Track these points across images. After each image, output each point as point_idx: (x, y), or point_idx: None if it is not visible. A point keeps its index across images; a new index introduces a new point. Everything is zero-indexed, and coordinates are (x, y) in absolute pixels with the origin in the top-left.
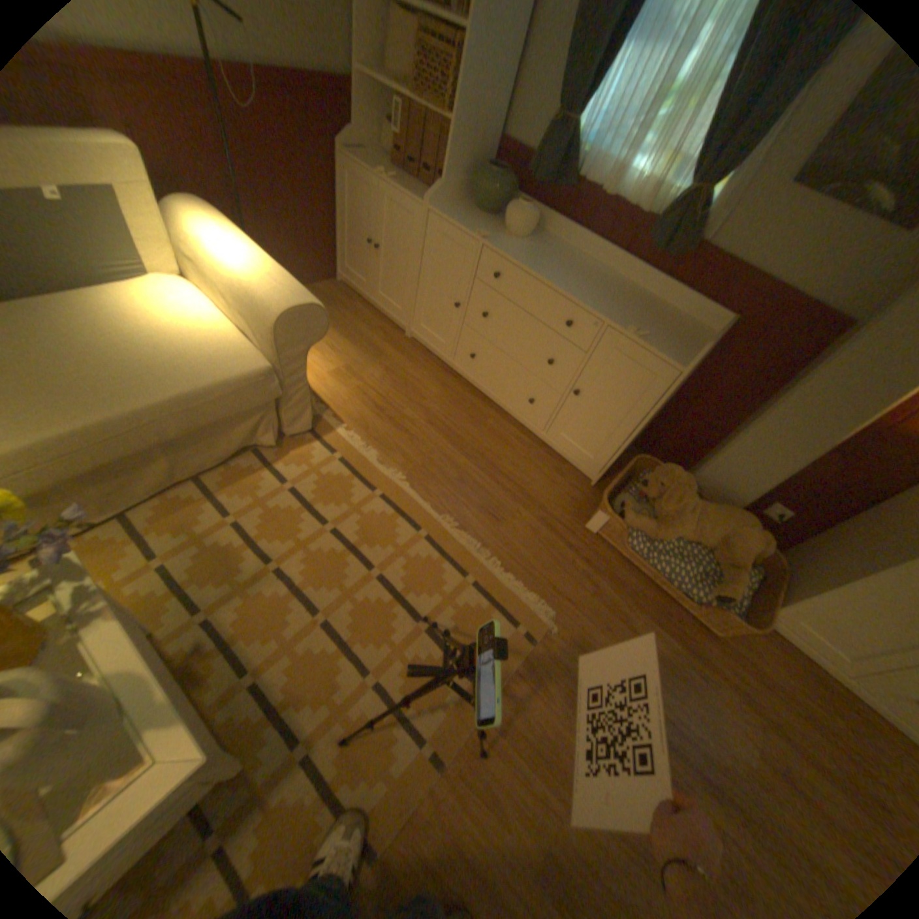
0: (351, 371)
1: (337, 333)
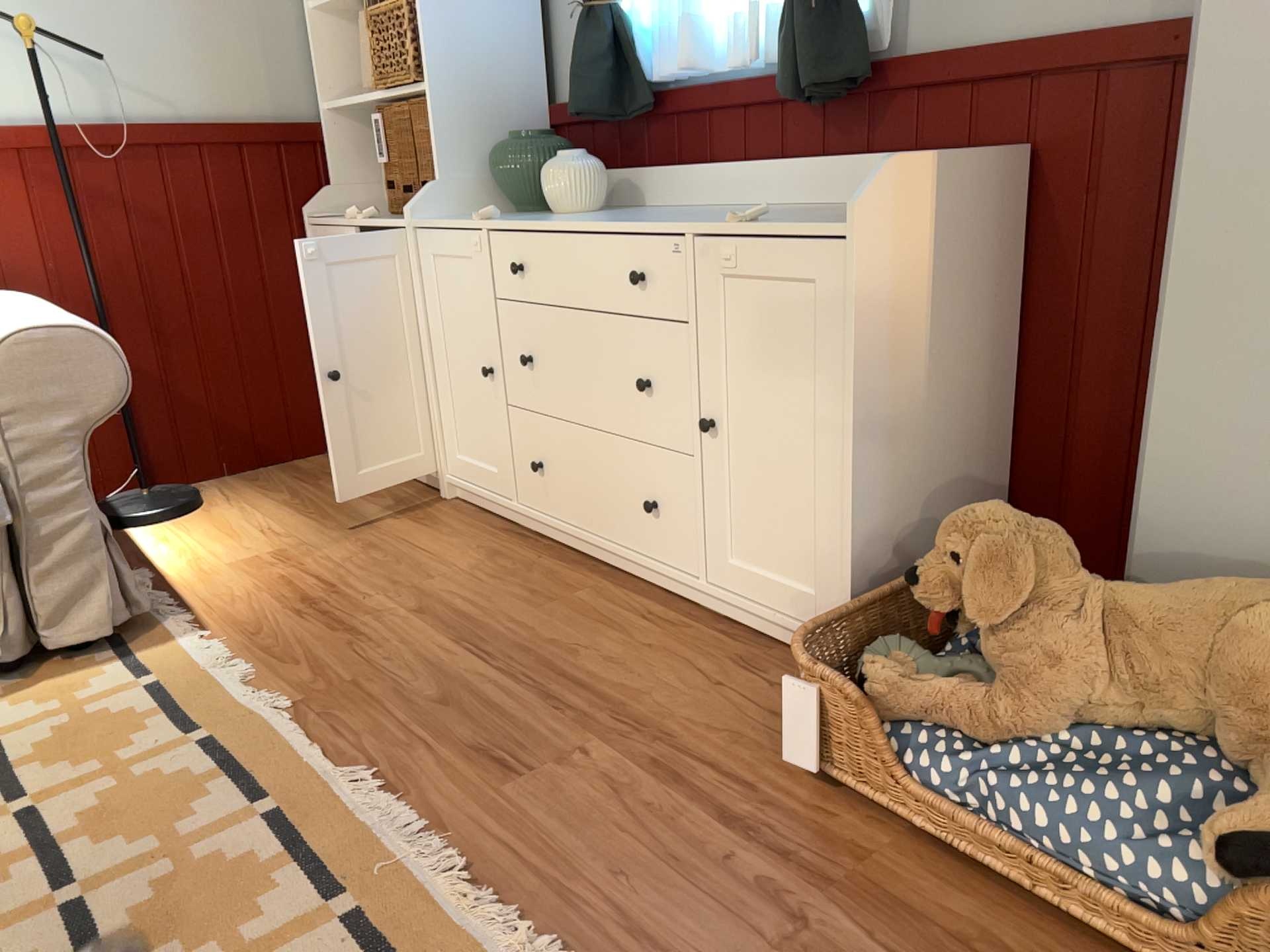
0: (287, 554)
1: (295, 510)
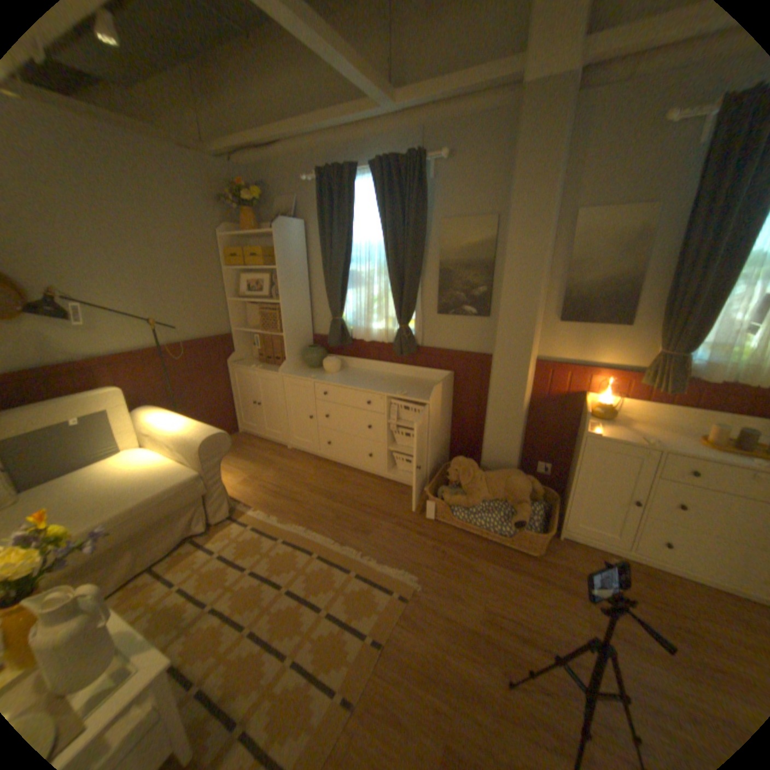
0: (253, 477)
1: (242, 459)
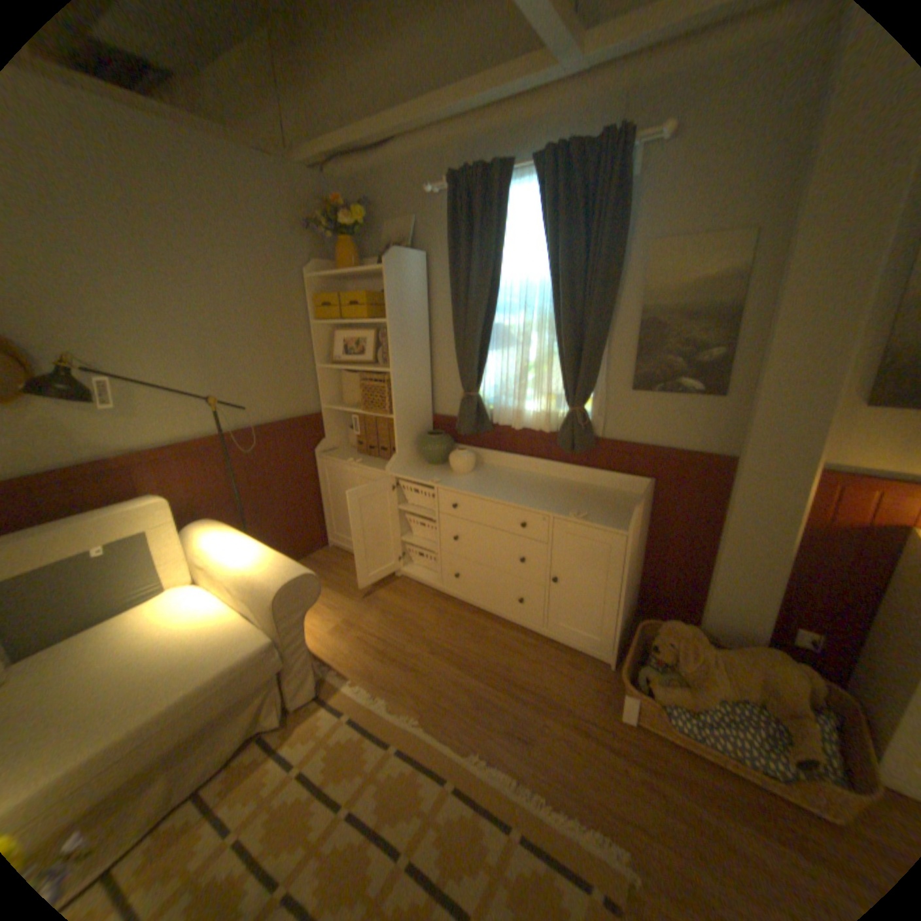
0: (349, 623)
1: (333, 591)
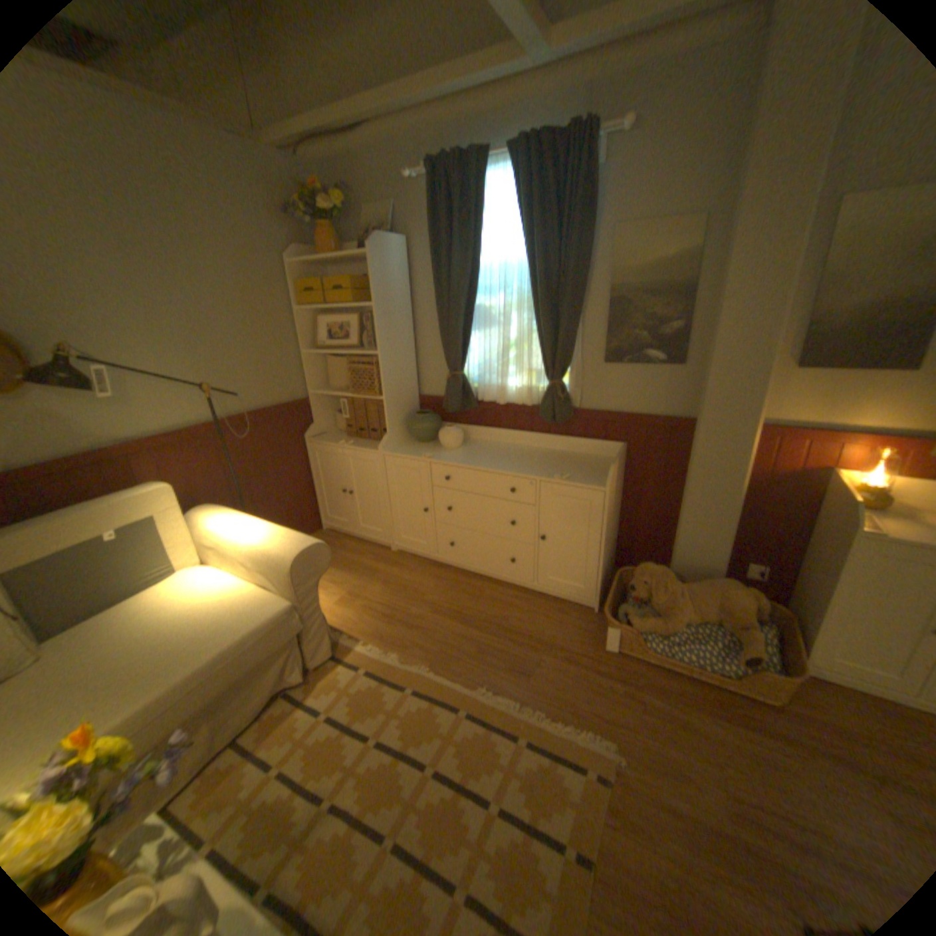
0: (353, 594)
1: (334, 568)
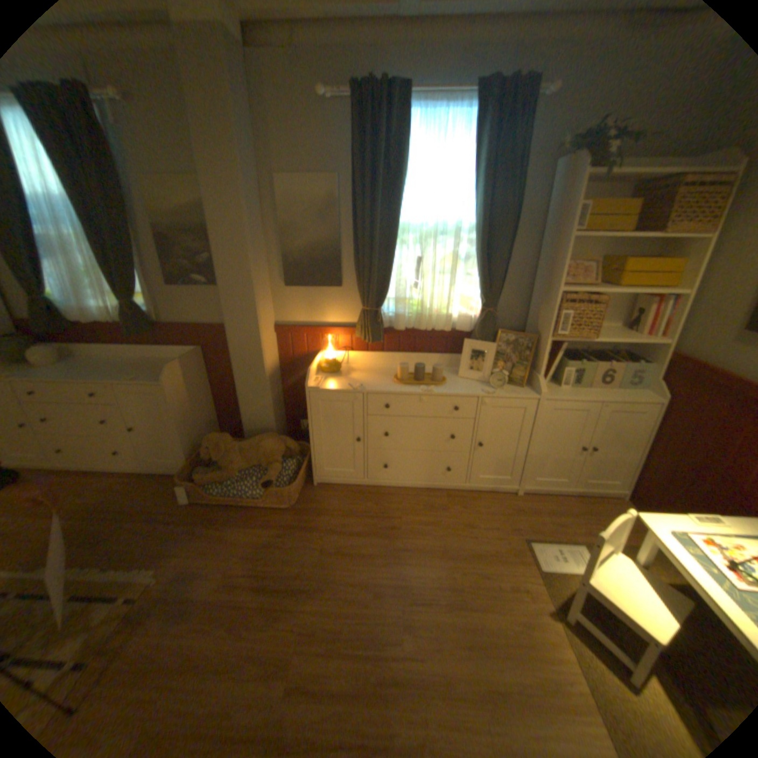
0: None
1: None
